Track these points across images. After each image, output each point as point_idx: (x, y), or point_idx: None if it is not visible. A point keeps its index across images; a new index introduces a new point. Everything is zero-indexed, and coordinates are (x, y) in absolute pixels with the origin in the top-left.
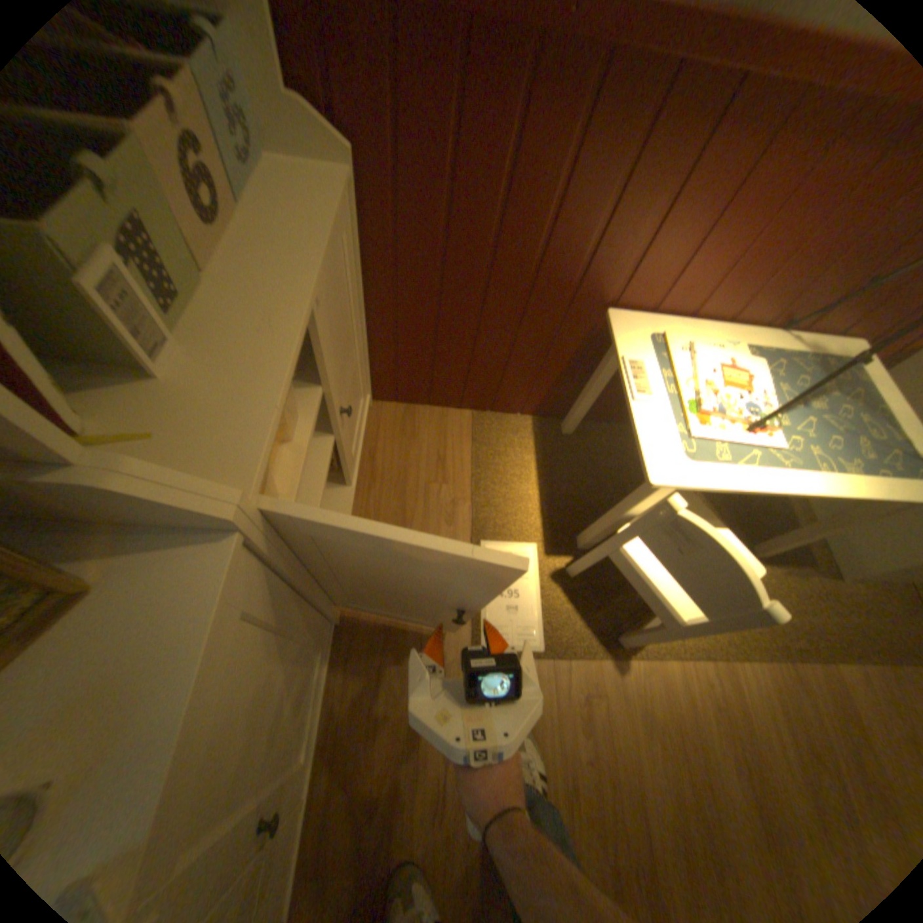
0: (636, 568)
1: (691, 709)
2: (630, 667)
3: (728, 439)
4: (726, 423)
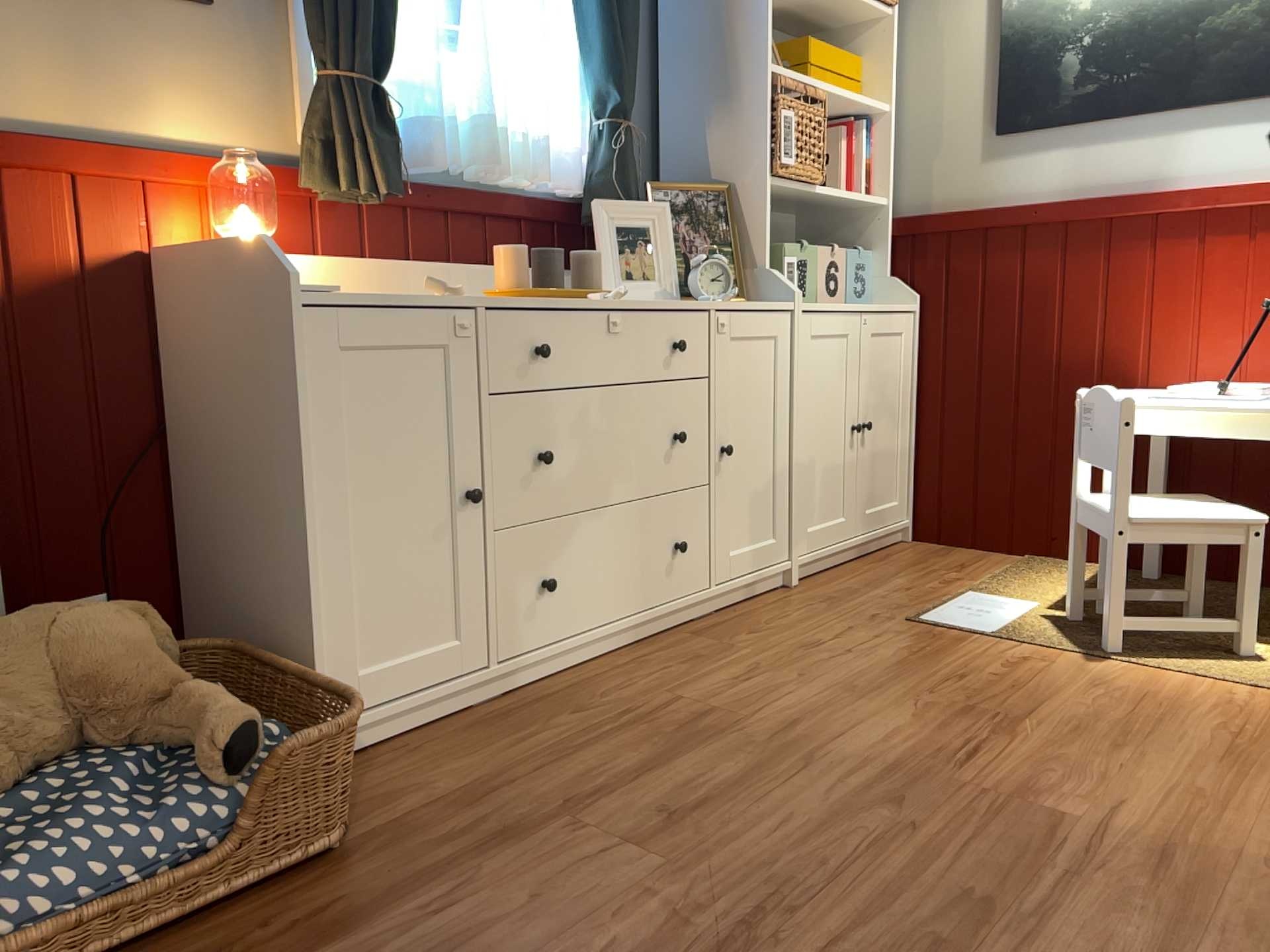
0: (1088, 502)
1: (1179, 693)
2: (1105, 661)
3: (1185, 396)
4: (1192, 393)
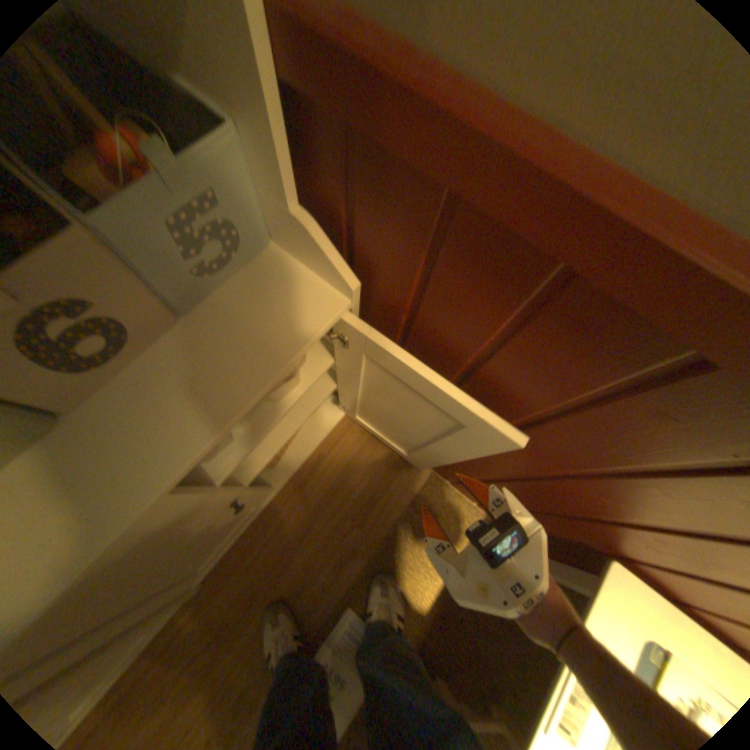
0: None
1: None
2: None
3: None
4: None
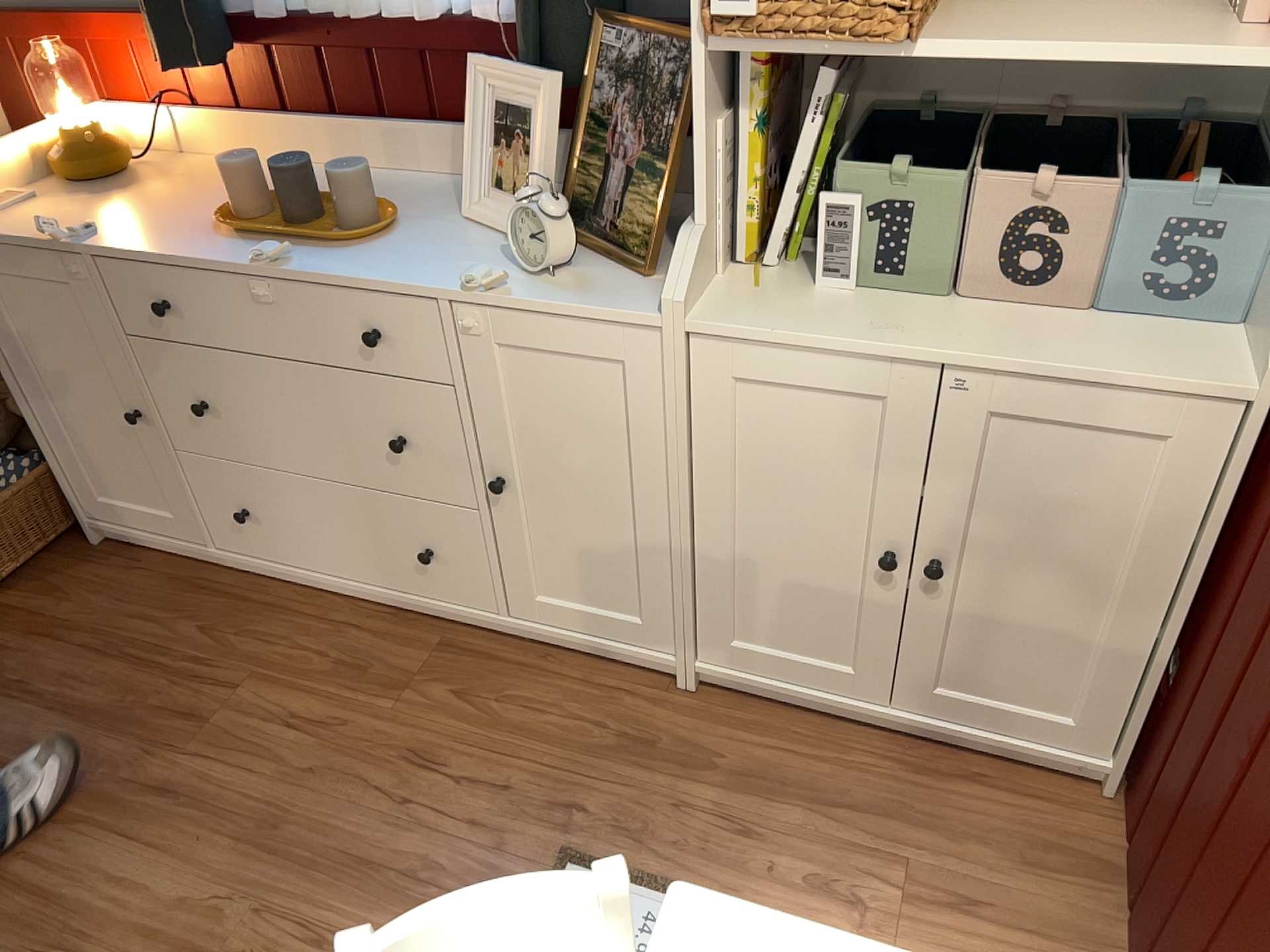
0: None
1: None
2: None
3: None
4: None
